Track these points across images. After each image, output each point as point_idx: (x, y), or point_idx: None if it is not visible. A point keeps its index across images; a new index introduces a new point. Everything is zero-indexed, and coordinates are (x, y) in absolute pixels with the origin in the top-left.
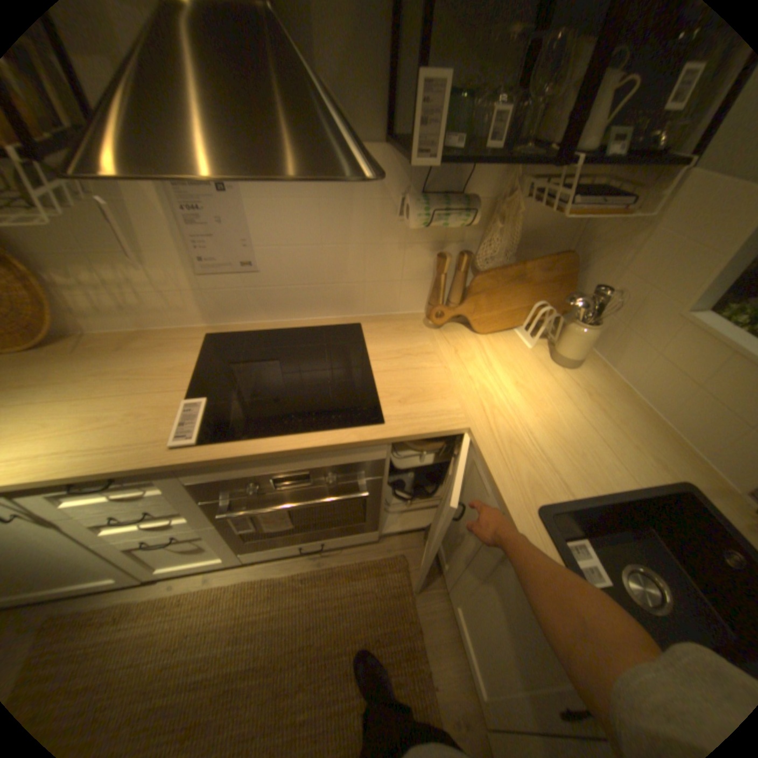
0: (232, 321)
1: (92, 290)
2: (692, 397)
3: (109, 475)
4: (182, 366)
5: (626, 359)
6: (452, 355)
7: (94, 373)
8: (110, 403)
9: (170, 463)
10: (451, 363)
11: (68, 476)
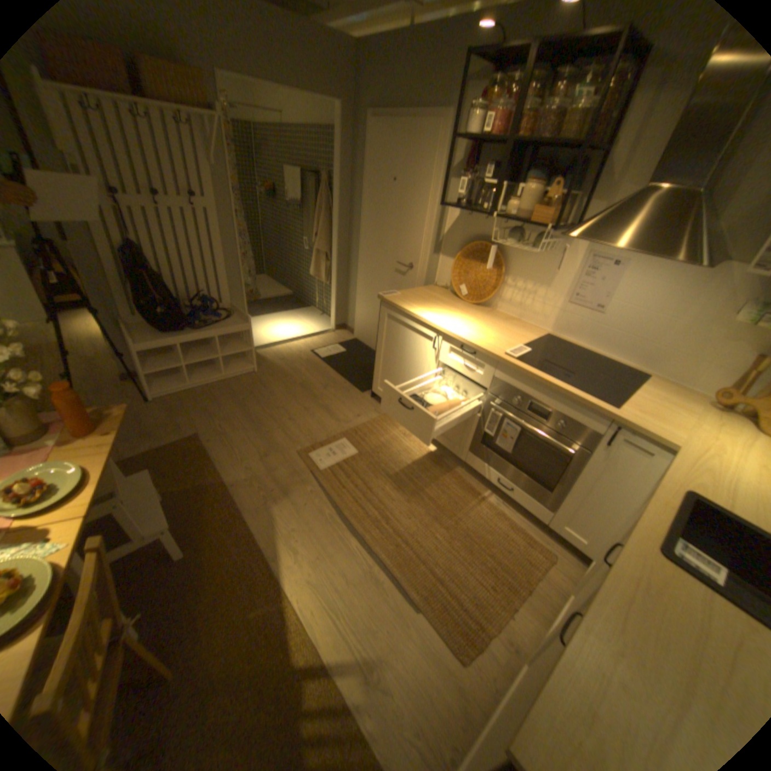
0: (566, 336)
1: (516, 291)
2: None
3: (477, 350)
4: (528, 337)
5: None
6: (716, 425)
7: (491, 321)
8: (491, 332)
9: (501, 357)
10: (708, 426)
11: (466, 340)
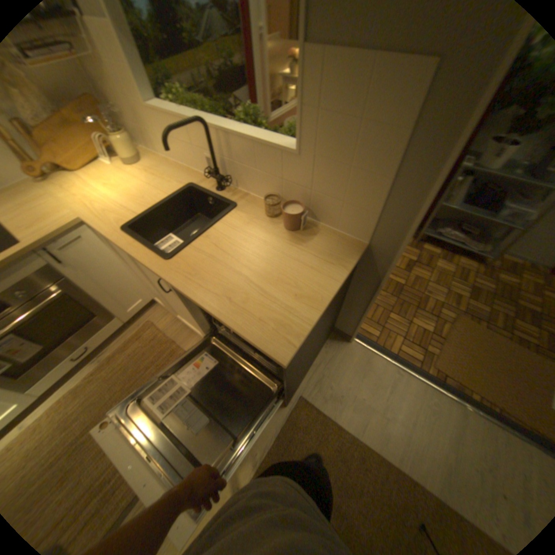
0: None
1: None
2: (175, 146)
3: None
4: None
5: (154, 145)
6: (56, 190)
7: None
8: None
9: None
10: (57, 194)
11: None
